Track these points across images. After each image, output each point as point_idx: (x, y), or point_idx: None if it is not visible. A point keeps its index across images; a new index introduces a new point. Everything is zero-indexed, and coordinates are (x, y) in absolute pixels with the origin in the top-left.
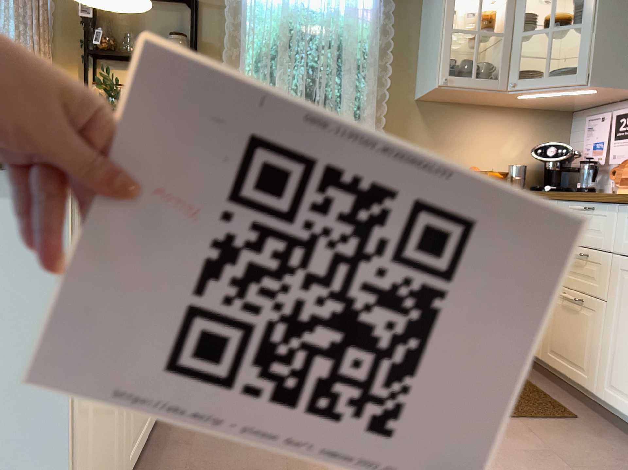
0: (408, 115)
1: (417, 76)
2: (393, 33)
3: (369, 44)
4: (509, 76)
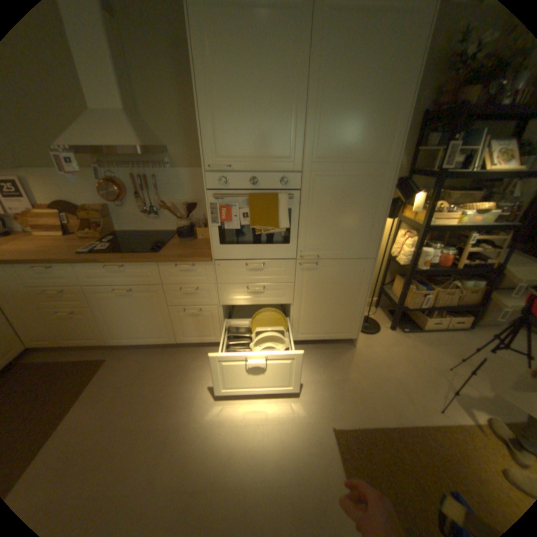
0: None
1: None
2: None
3: None
4: None
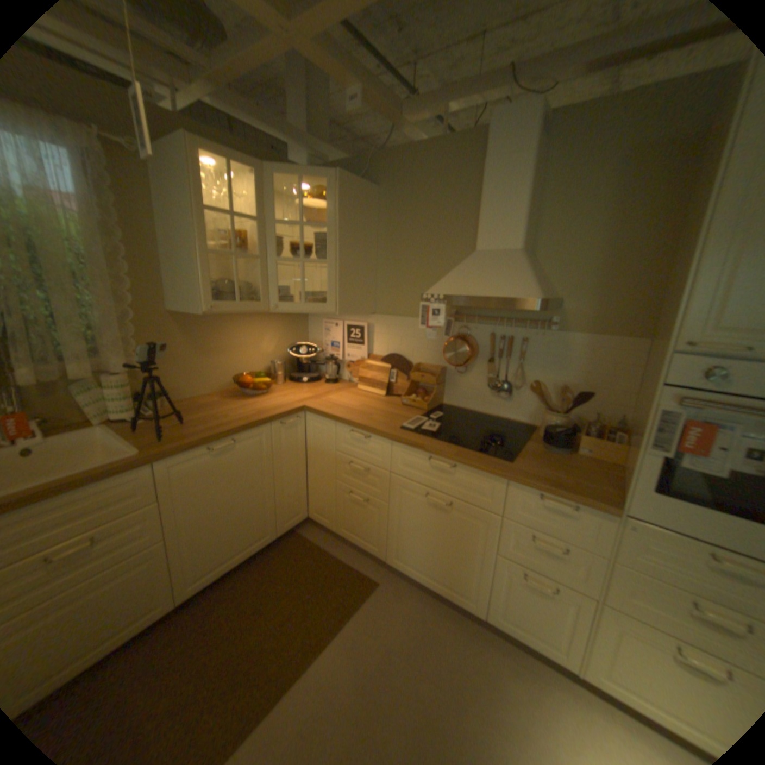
0: (160, 330)
1: (161, 285)
2: (117, 232)
3: (84, 249)
4: (267, 297)
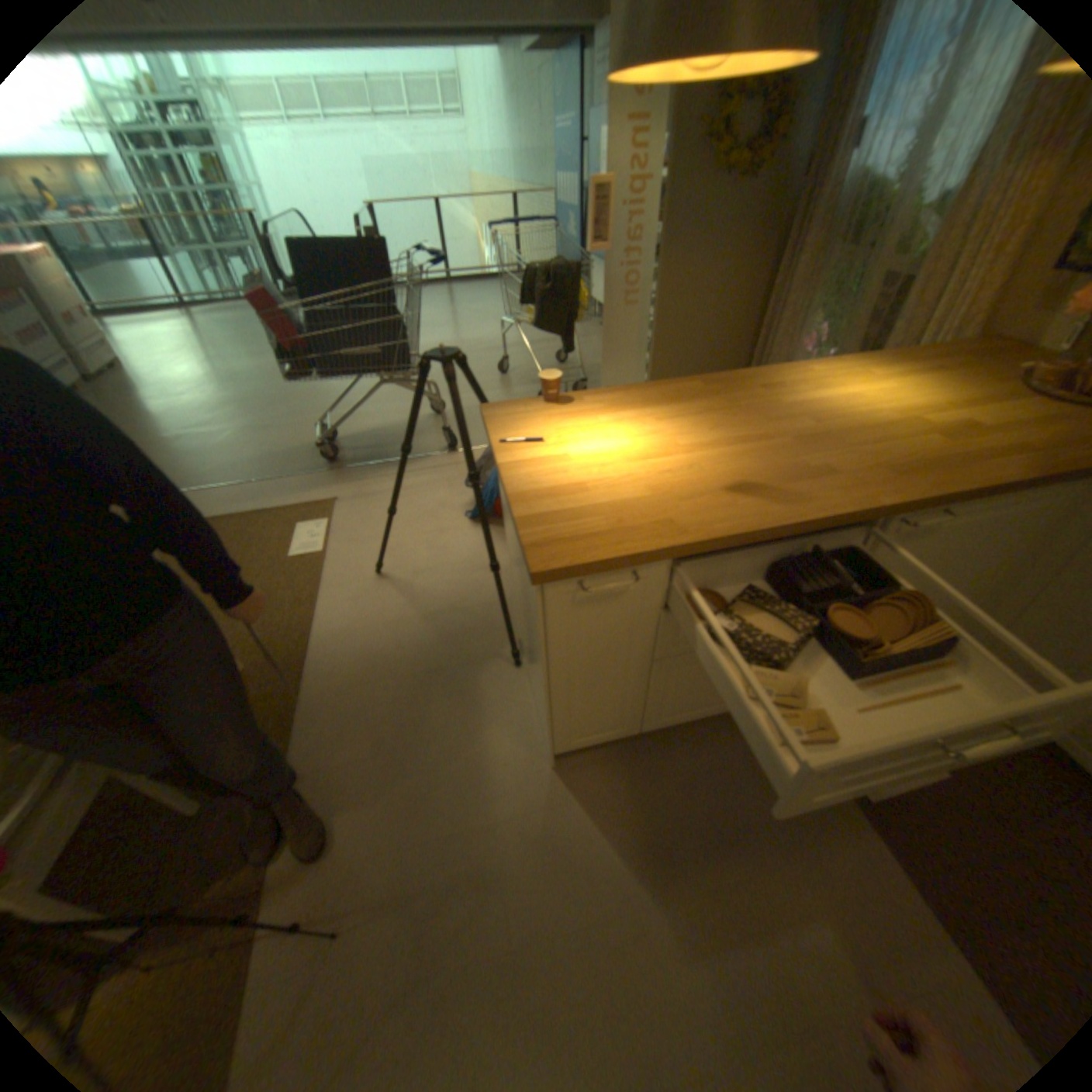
0: None
1: None
2: None
3: None
4: None
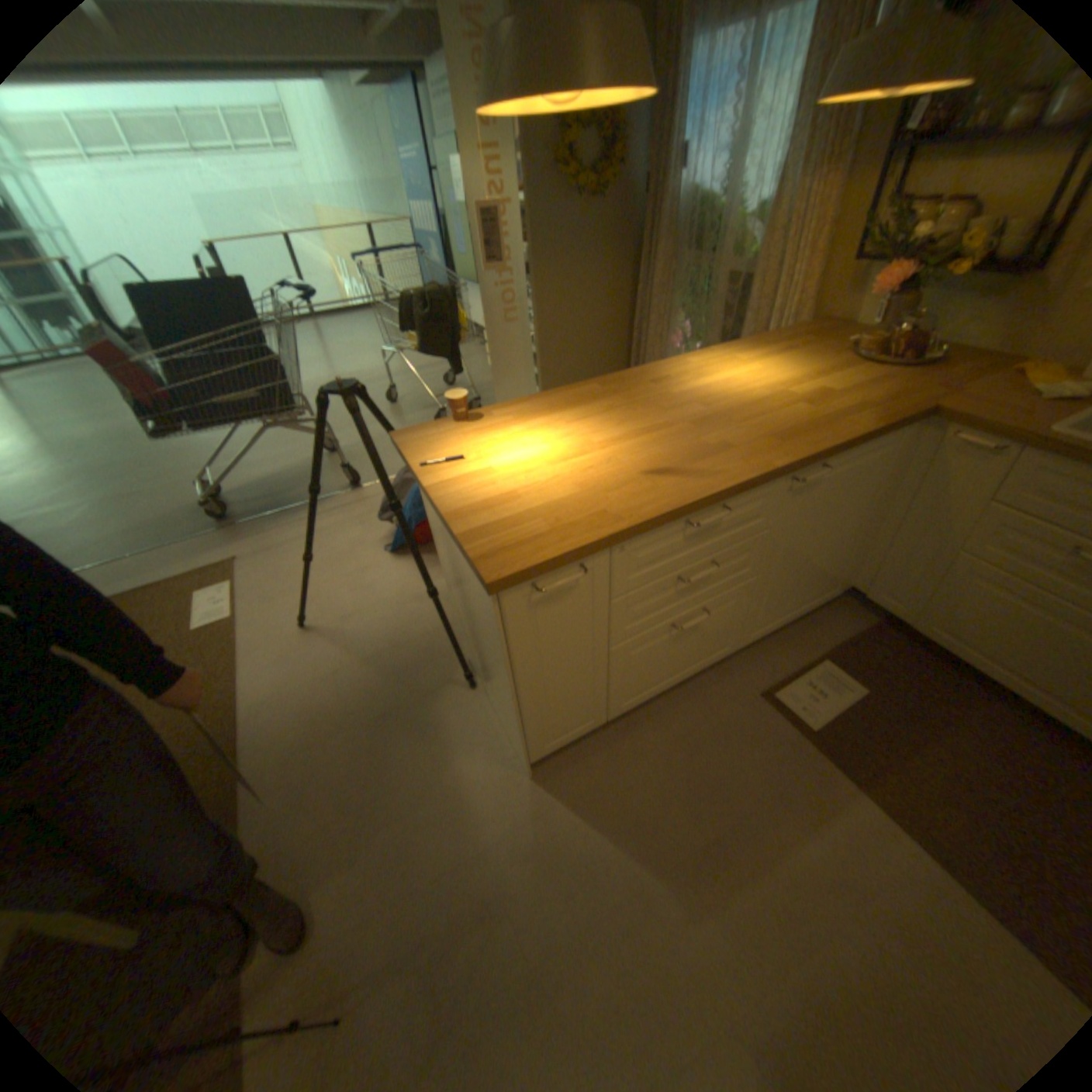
0: None
1: None
2: None
3: None
4: None
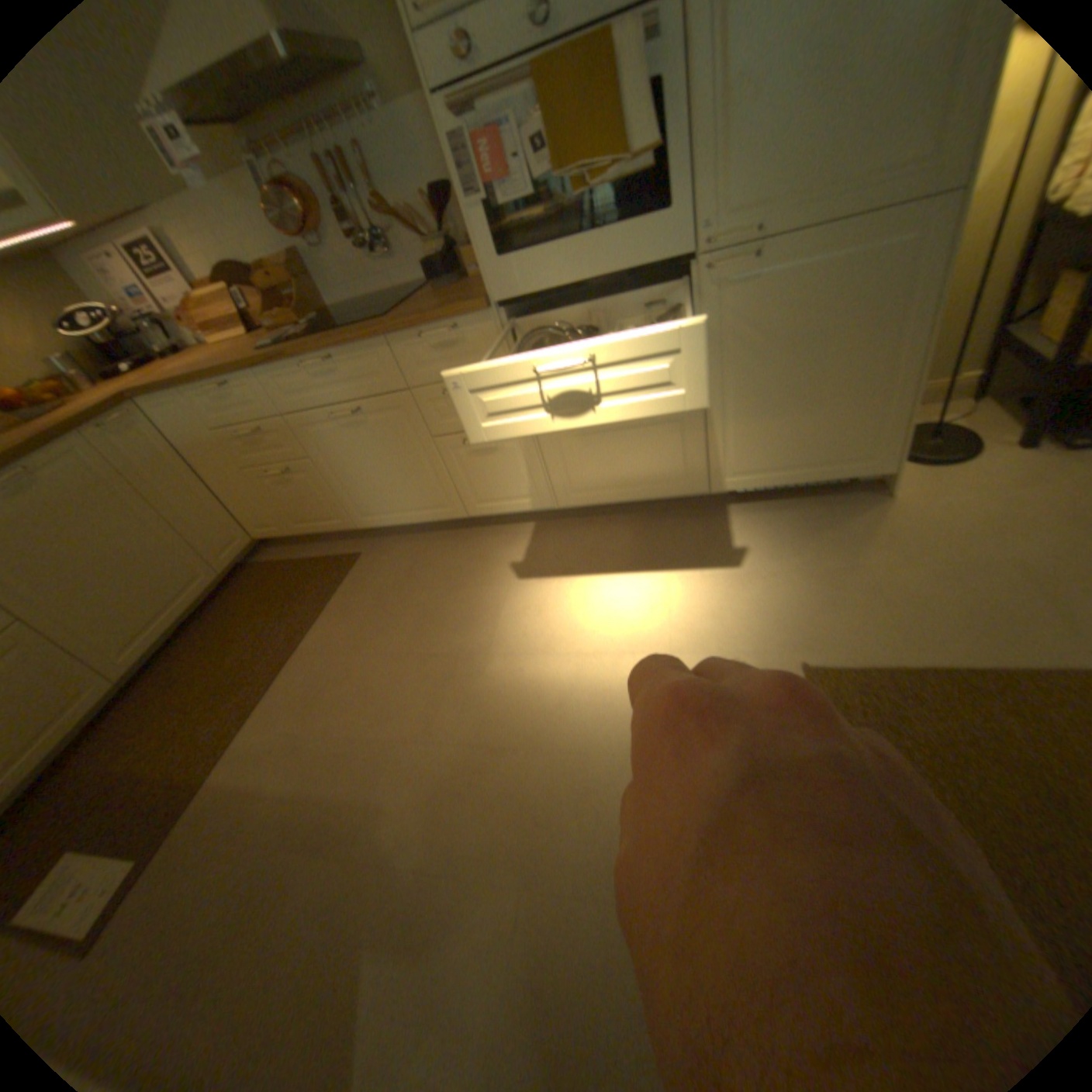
0: None
1: None
2: None
3: None
4: None
